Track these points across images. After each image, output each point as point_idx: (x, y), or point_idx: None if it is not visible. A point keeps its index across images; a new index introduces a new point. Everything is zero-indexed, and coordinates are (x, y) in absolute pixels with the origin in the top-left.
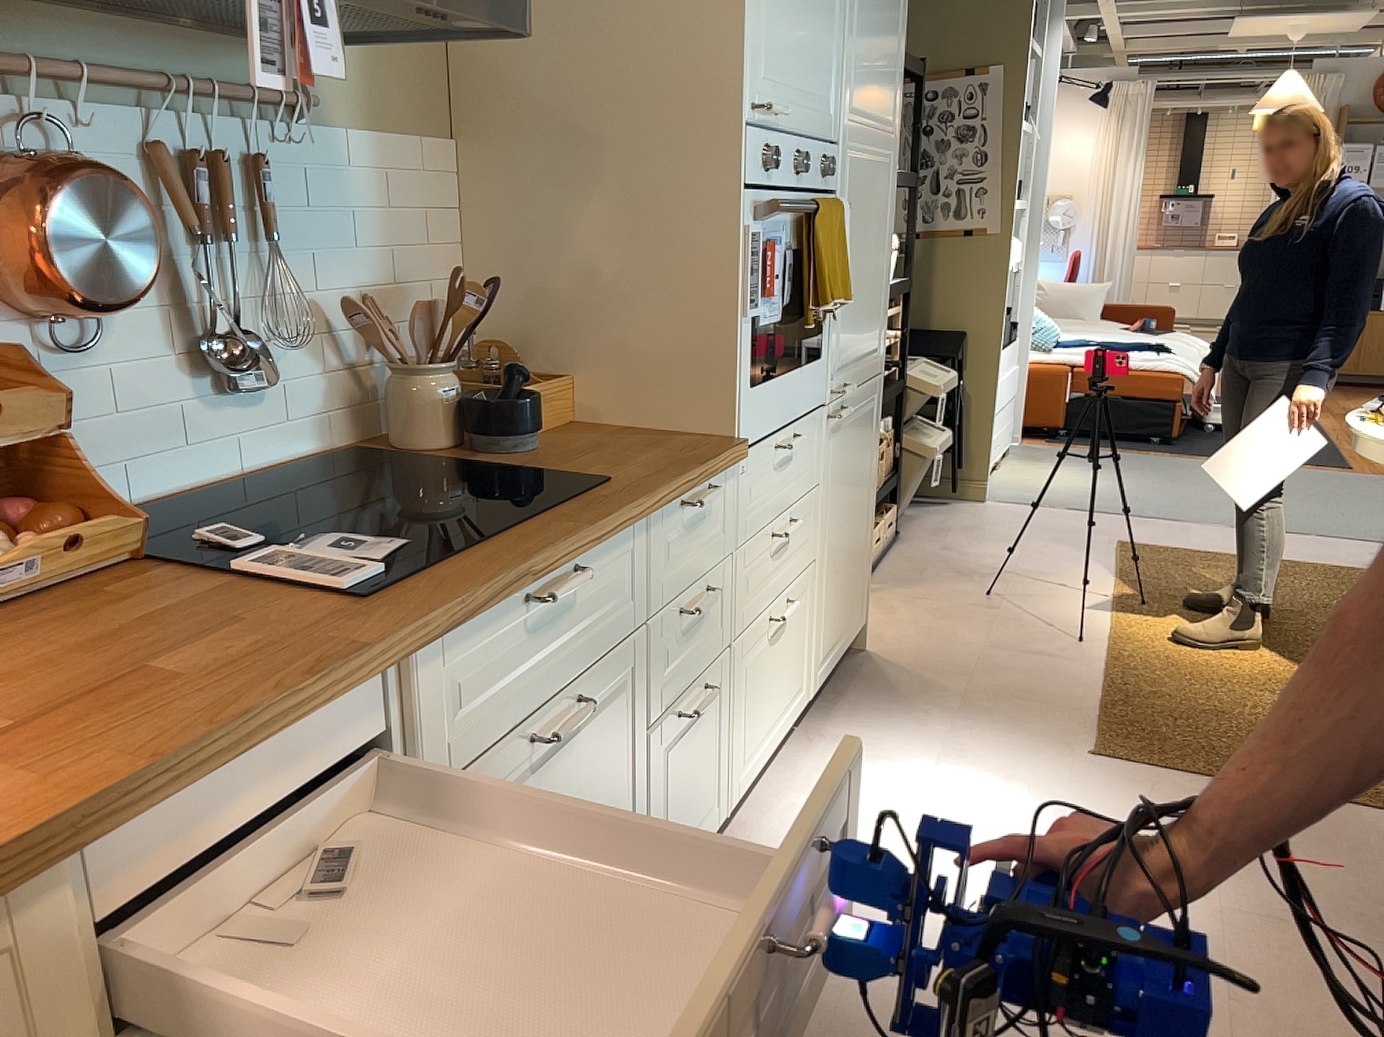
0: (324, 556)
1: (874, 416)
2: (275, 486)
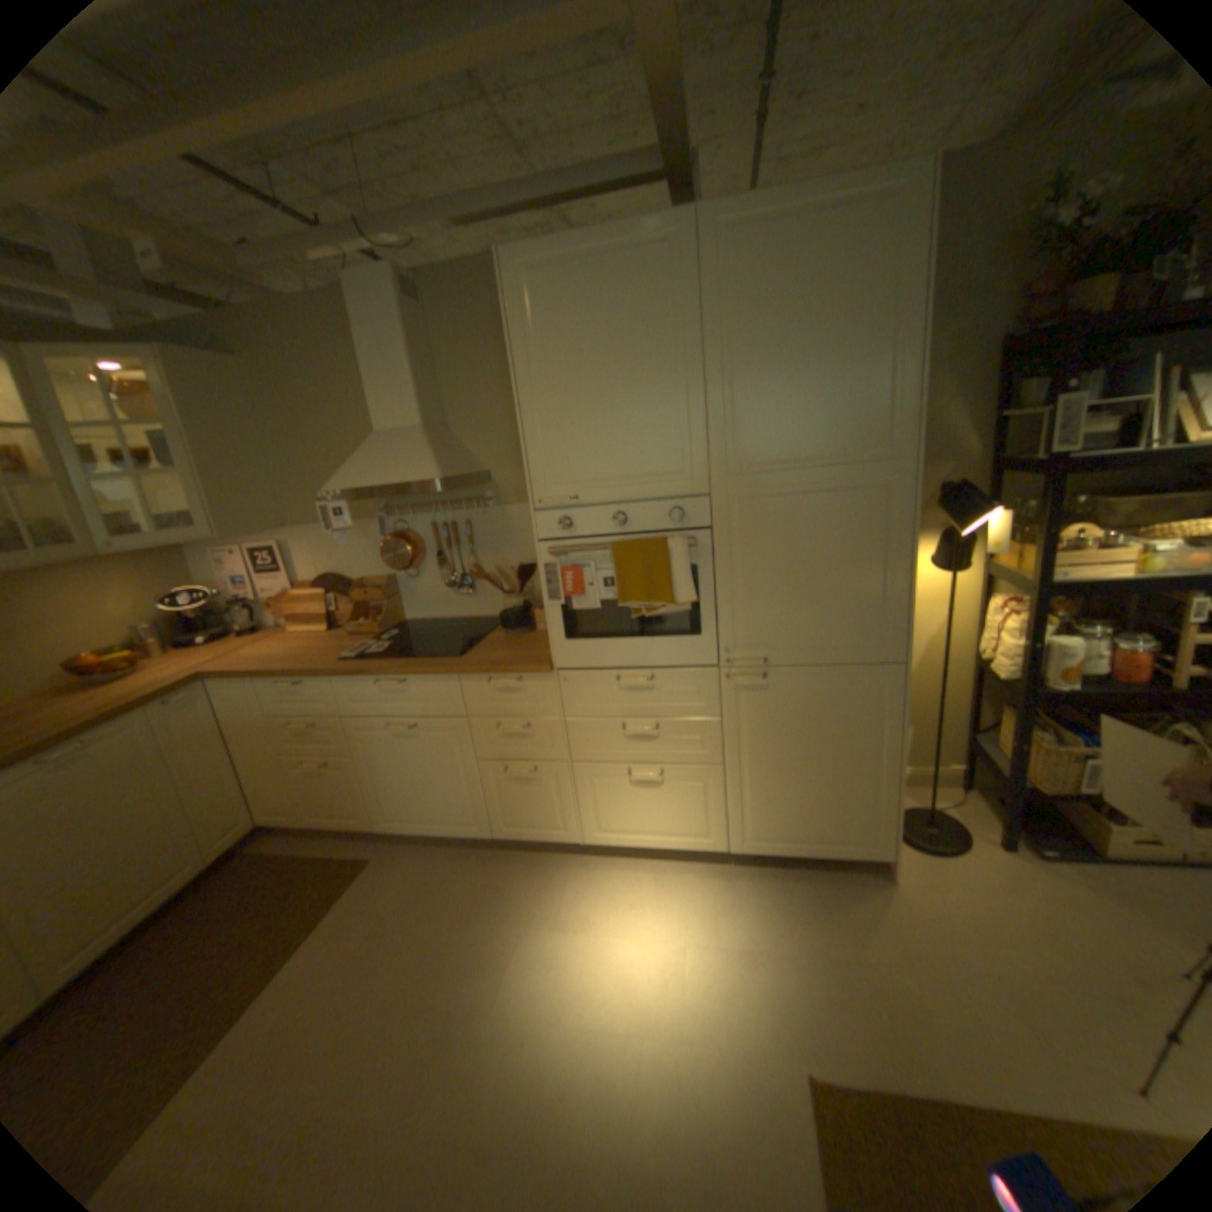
0: (364, 648)
1: (882, 697)
2: (468, 623)
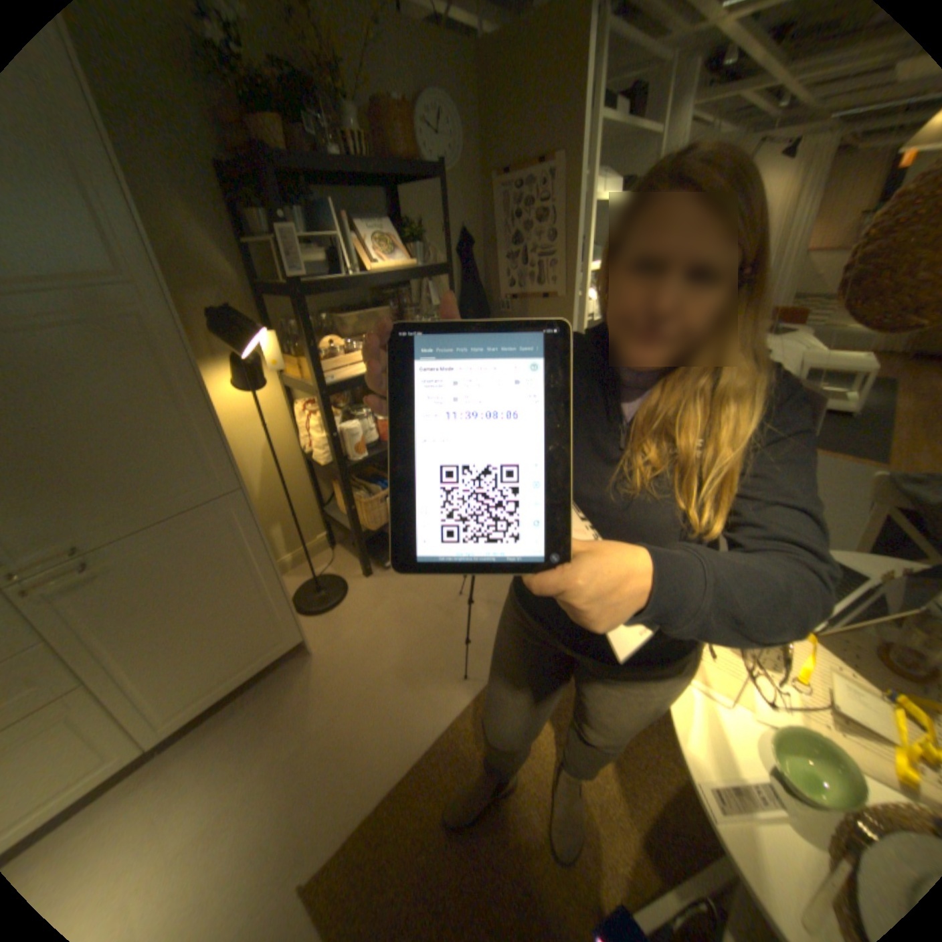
0: None
1: (233, 526)
2: None
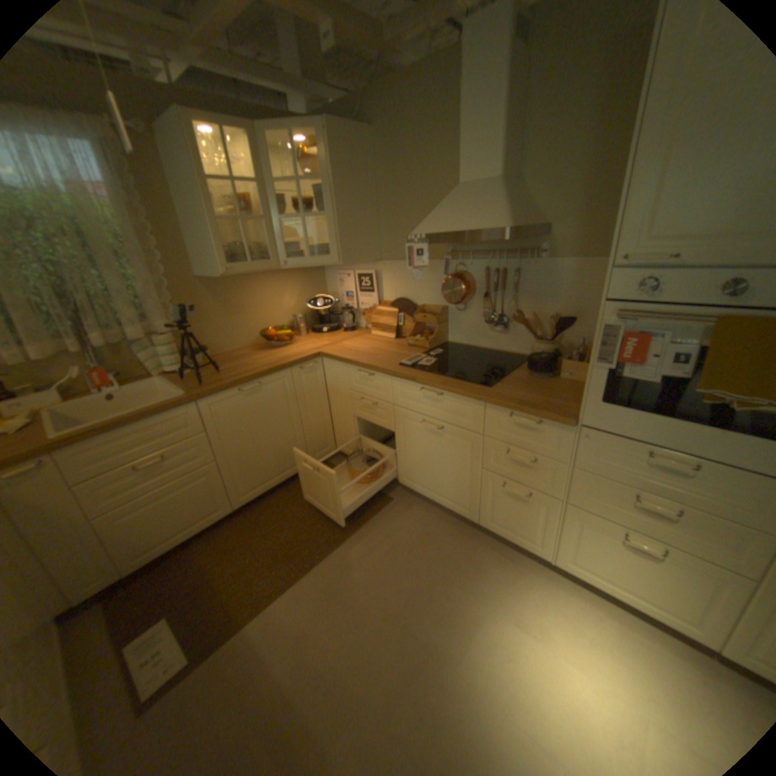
0: (418, 359)
1: None
2: (496, 354)
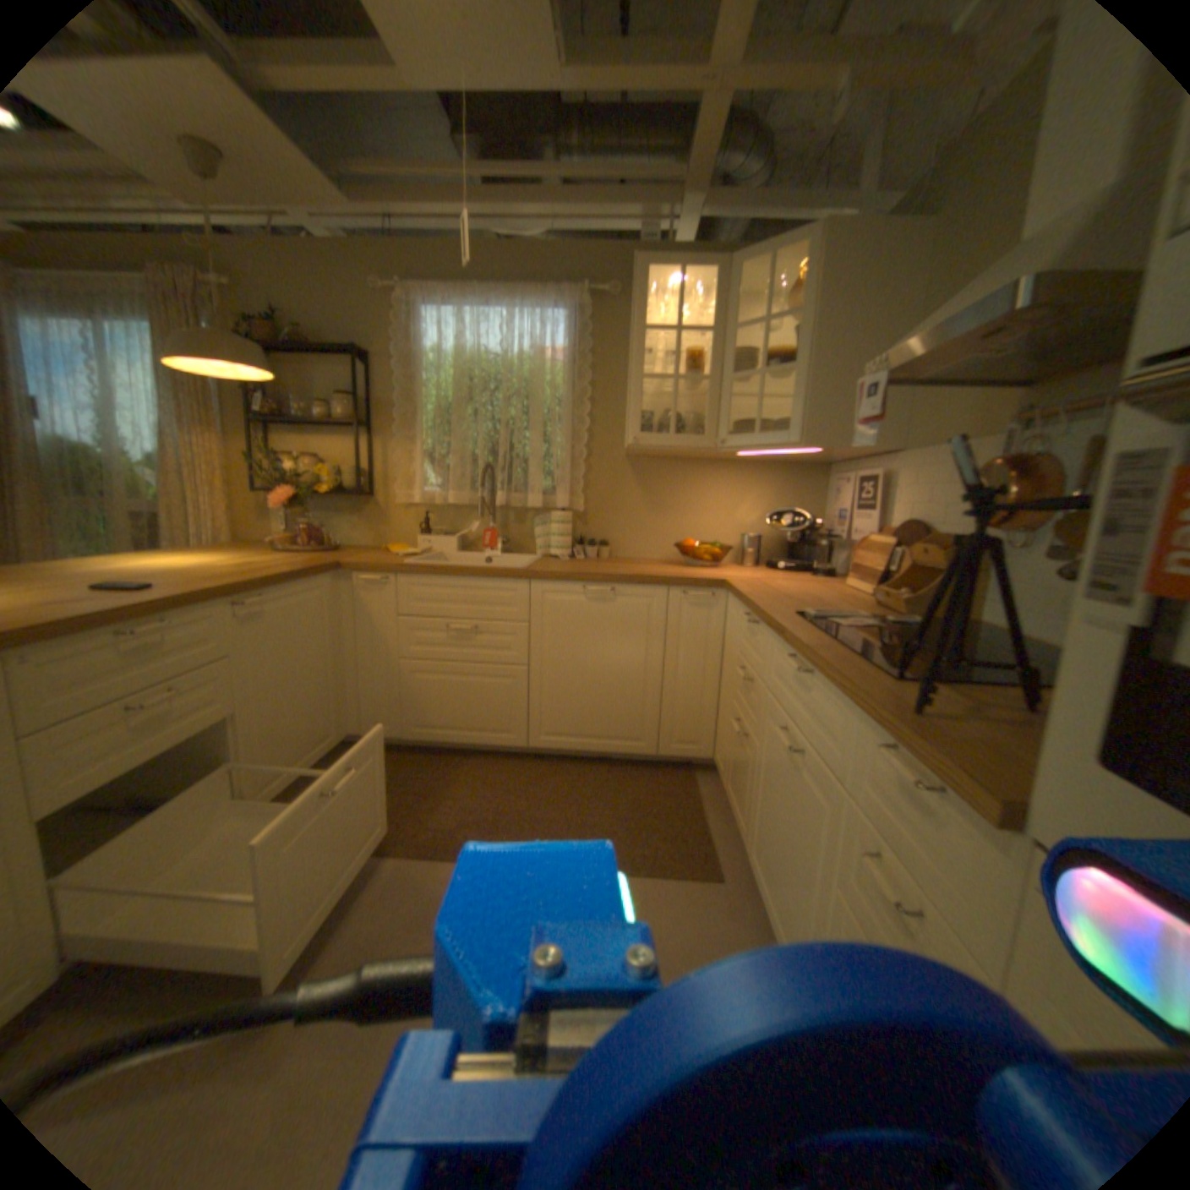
0: (845, 616)
1: None
2: None
